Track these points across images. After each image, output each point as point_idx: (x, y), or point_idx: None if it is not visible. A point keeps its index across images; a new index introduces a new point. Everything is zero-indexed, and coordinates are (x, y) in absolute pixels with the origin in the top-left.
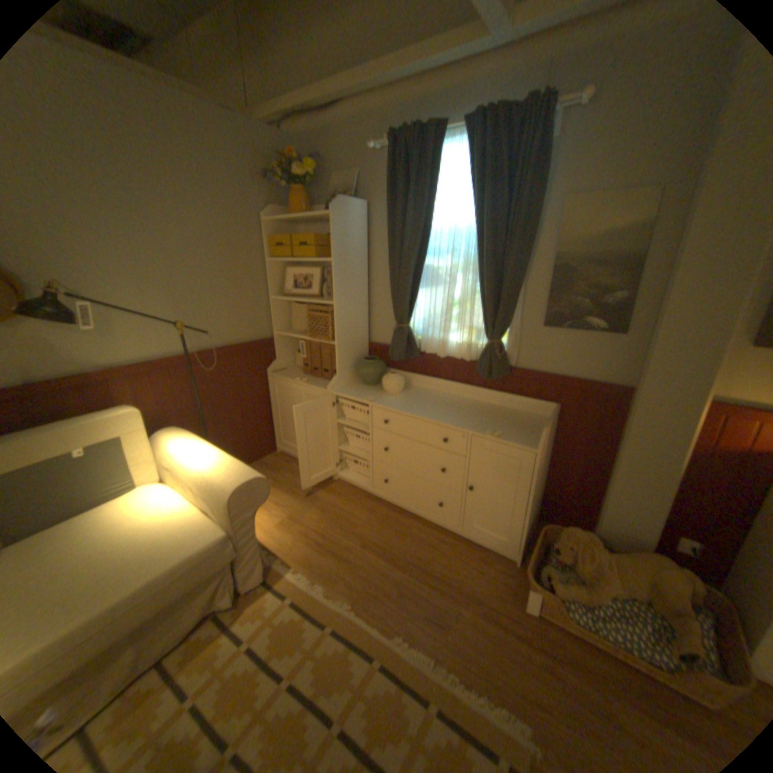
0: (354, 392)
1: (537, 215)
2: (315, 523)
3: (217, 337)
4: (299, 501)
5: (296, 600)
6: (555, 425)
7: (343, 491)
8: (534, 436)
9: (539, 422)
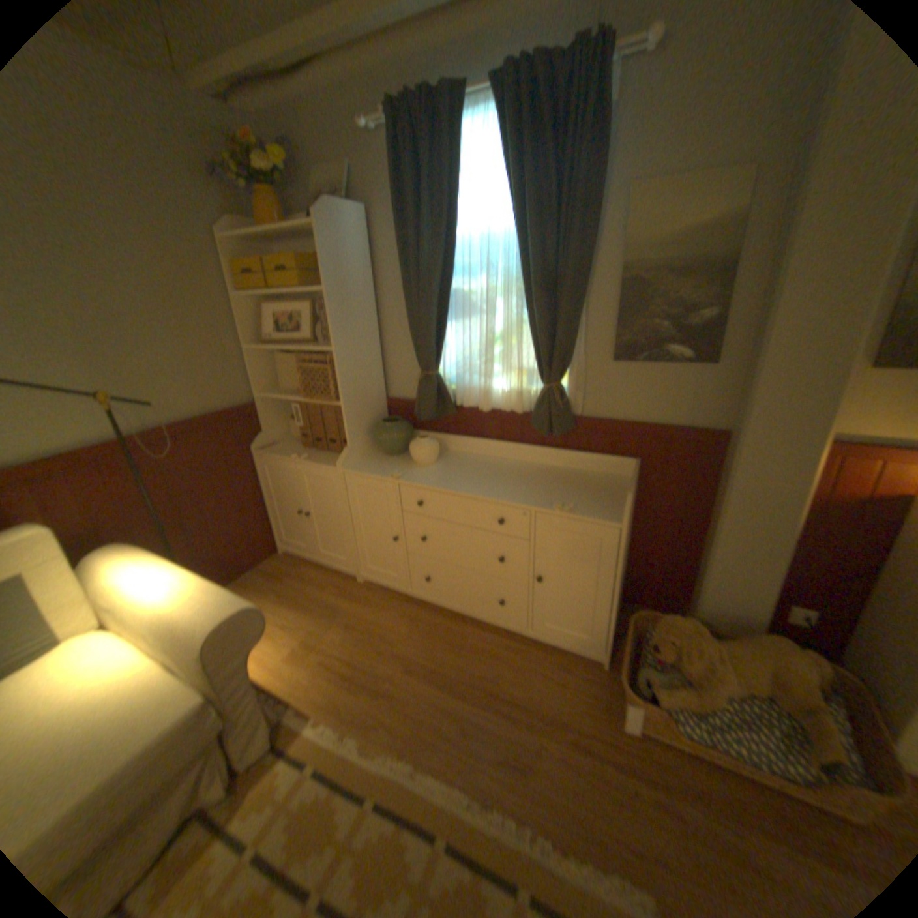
0: (373, 467)
1: (596, 211)
2: (339, 648)
3: (169, 410)
4: (314, 619)
5: (320, 767)
6: (636, 486)
7: (373, 598)
8: (615, 505)
9: (616, 484)
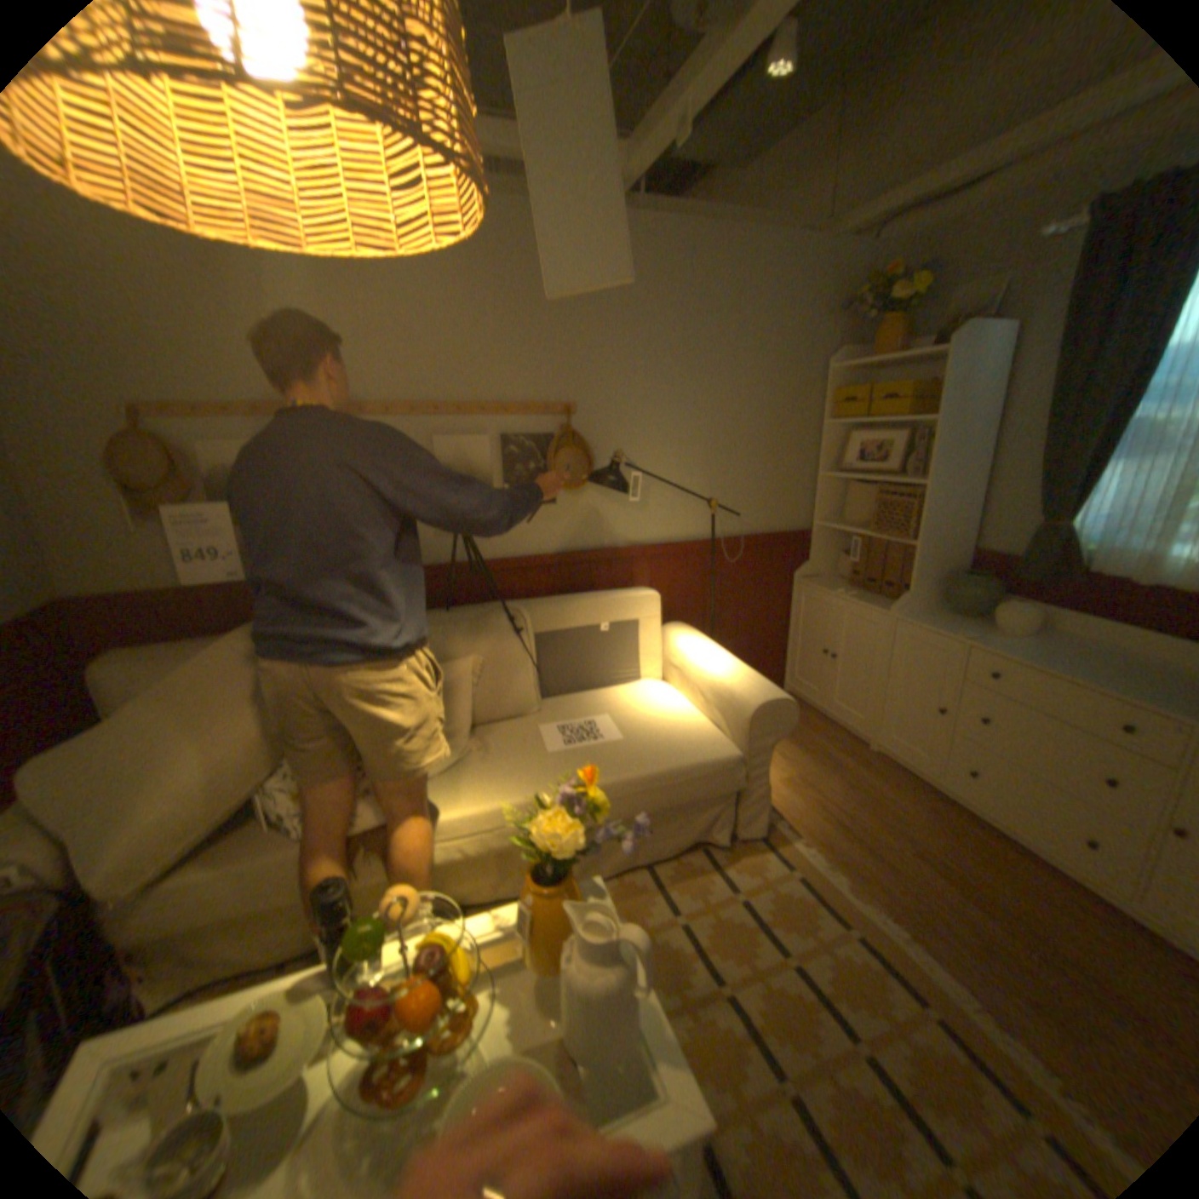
0: (936, 621)
1: None
2: (839, 798)
3: (743, 523)
4: (815, 761)
5: (810, 879)
6: None
7: (887, 771)
8: None
9: None
